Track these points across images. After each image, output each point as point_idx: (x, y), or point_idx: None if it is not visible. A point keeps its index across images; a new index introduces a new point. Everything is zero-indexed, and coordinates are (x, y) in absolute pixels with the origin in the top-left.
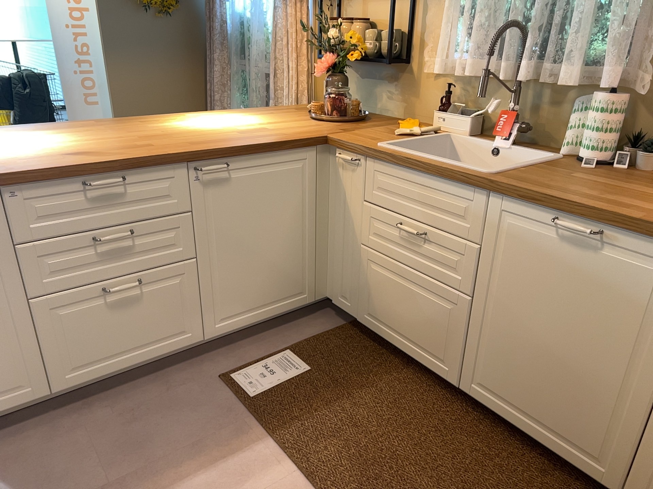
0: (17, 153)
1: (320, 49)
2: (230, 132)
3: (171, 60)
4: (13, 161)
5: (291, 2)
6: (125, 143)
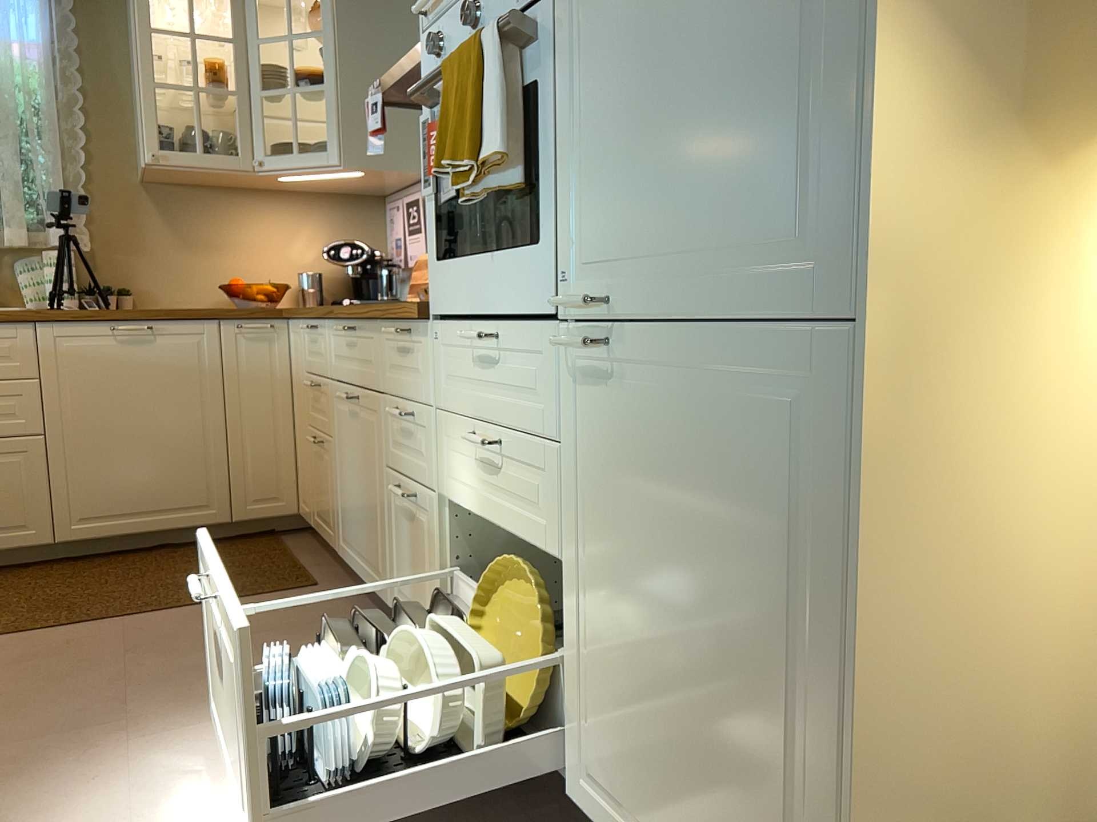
0: None
1: None
2: None
3: None
4: None
5: None
6: None
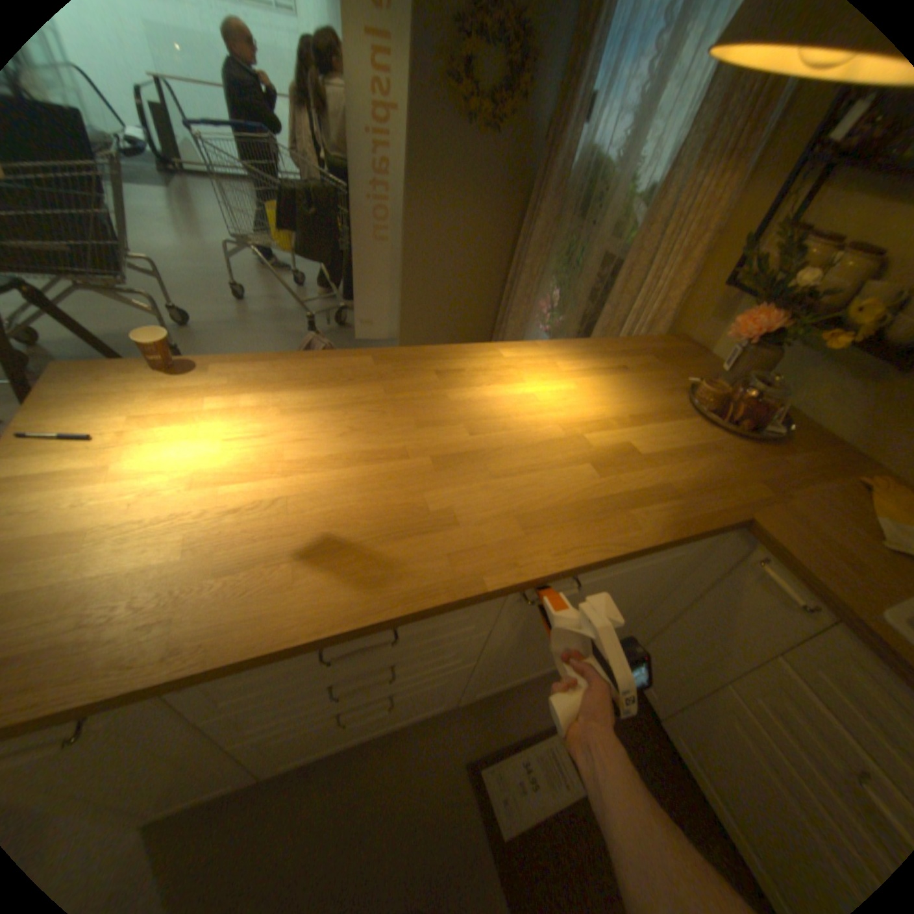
0: (219, 517)
1: (759, 286)
2: (580, 459)
3: (482, 197)
4: (198, 570)
5: (717, 162)
6: (407, 491)
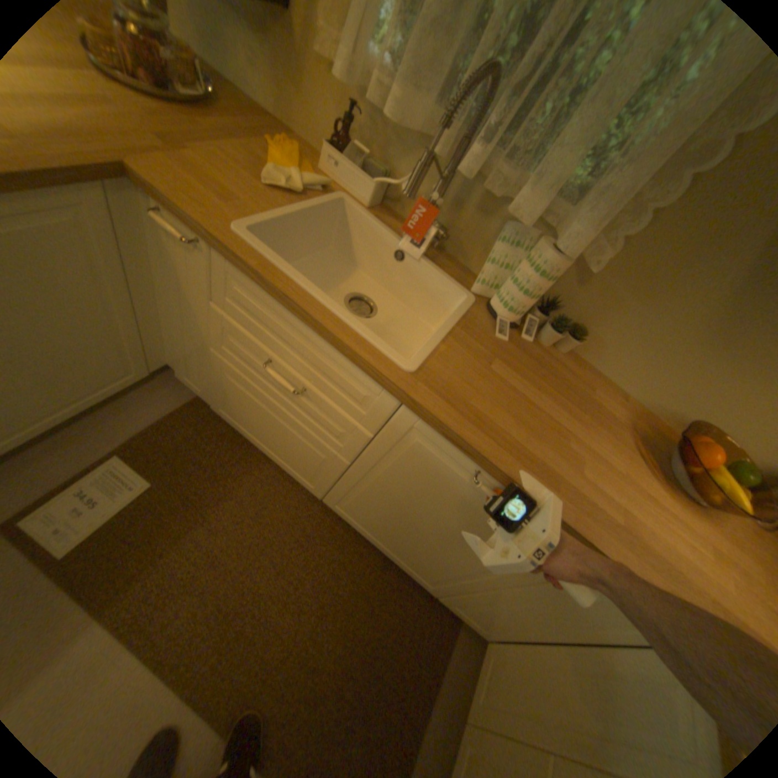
0: None
1: None
2: None
3: None
4: None
5: None
6: None
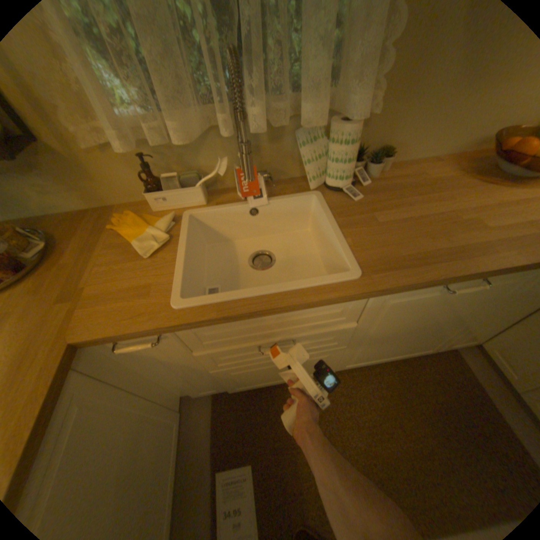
0: None
1: None
2: None
3: None
4: None
5: None
6: None
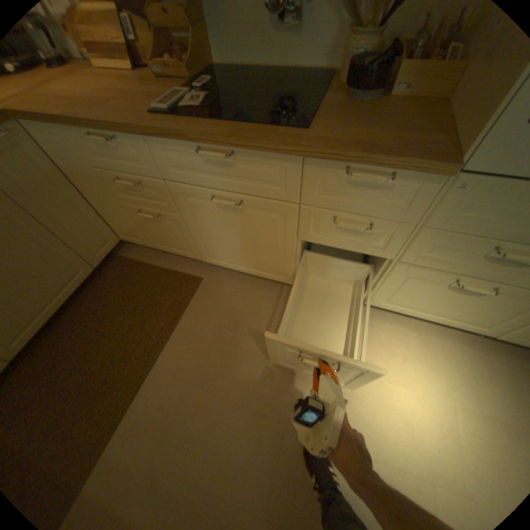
0: None
1: None
2: None
3: None
4: None
5: None
6: None
